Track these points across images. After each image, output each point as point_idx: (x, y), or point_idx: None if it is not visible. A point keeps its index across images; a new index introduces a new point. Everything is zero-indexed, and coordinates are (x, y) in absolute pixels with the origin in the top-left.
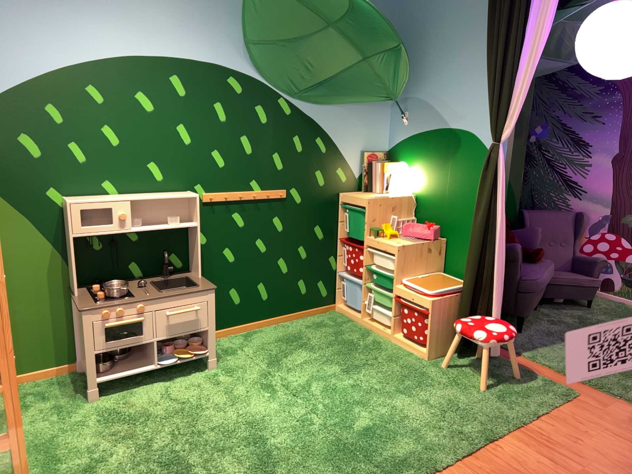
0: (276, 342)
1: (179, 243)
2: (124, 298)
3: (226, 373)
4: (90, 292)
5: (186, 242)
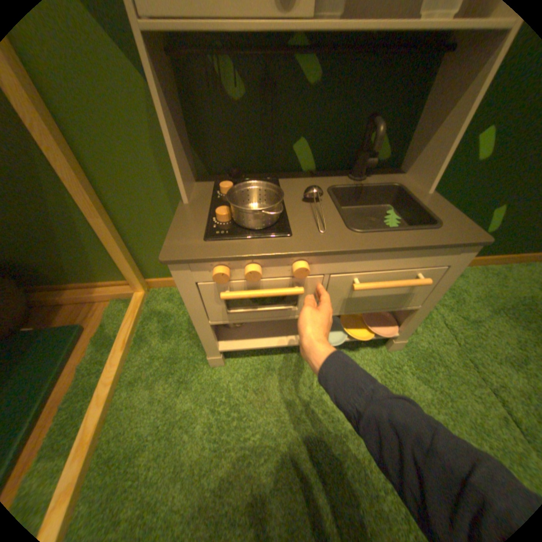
0: (495, 310)
1: (406, 102)
2: (270, 233)
3: (418, 369)
4: (218, 194)
5: (422, 102)
